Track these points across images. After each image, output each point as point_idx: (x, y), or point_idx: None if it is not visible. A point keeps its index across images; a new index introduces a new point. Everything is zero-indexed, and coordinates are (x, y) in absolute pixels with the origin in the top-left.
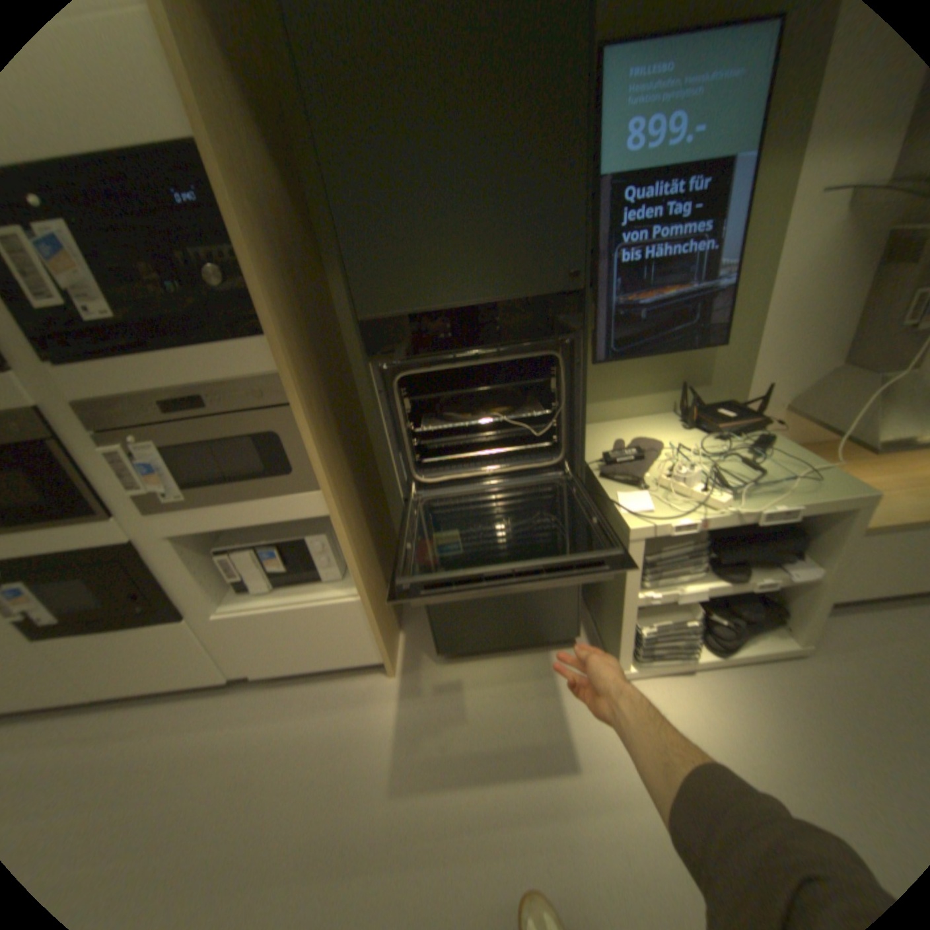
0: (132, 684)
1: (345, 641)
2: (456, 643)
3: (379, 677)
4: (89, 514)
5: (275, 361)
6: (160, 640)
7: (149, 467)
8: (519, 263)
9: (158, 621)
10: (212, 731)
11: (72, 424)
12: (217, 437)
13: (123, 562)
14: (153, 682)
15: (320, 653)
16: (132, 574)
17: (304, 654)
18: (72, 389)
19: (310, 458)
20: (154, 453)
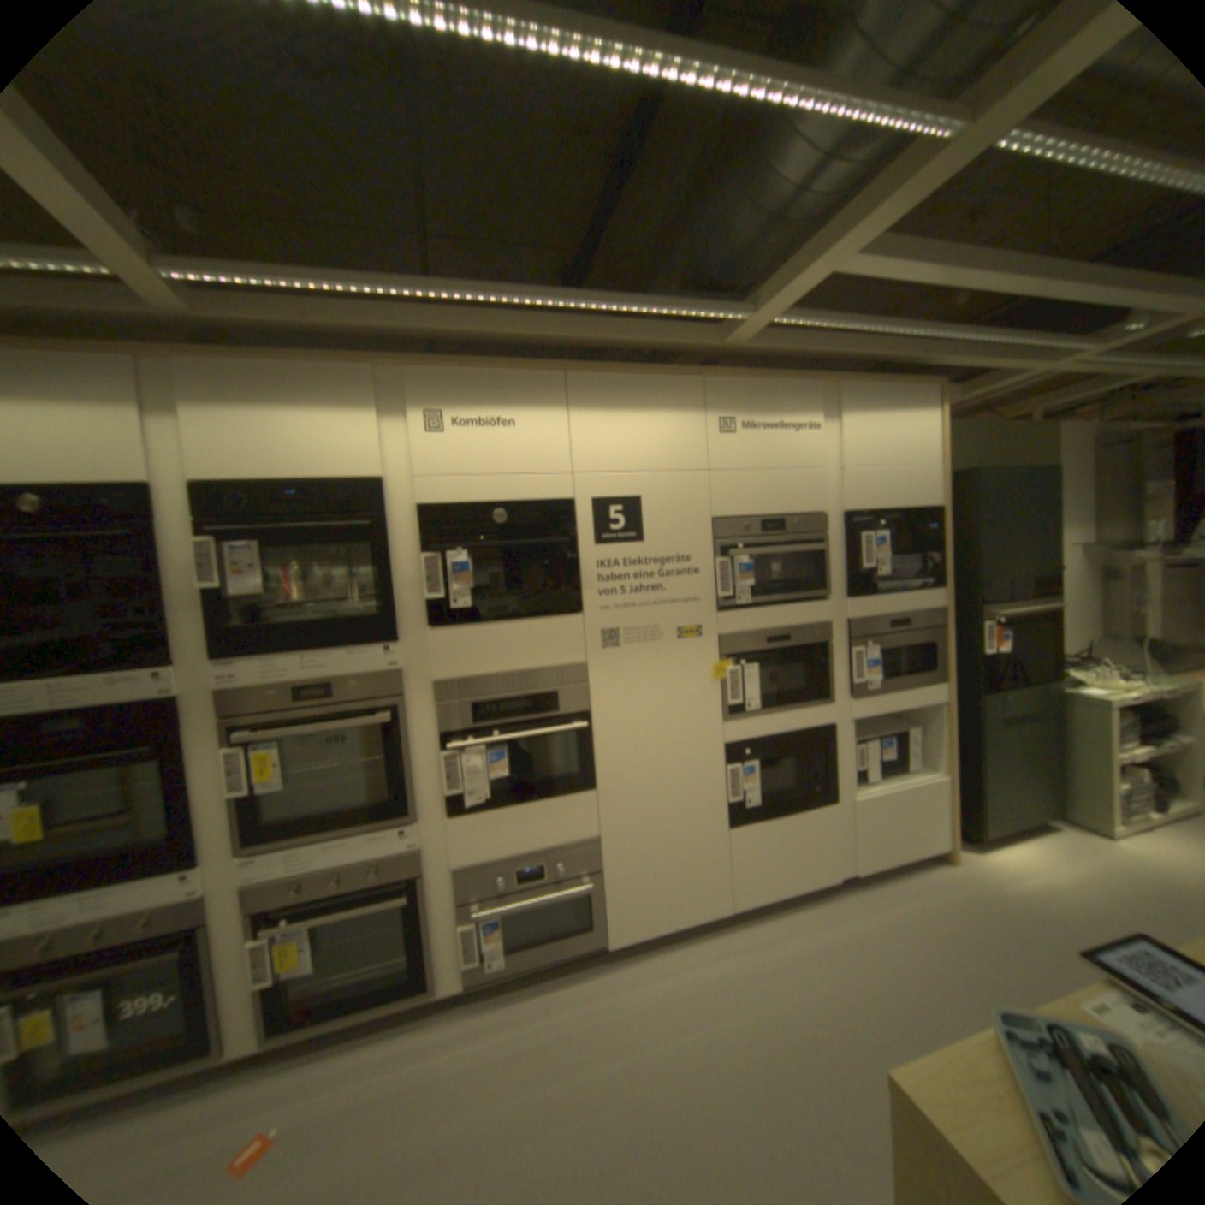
0: (776, 890)
1: (934, 827)
2: (999, 827)
3: (950, 870)
4: (826, 700)
5: (948, 603)
6: (819, 827)
7: (877, 663)
8: (1042, 563)
9: (826, 805)
10: (865, 922)
11: (840, 635)
12: (909, 646)
13: (829, 742)
14: (793, 885)
15: (916, 841)
16: (830, 754)
17: (906, 844)
18: (856, 613)
19: (949, 661)
20: (881, 654)
